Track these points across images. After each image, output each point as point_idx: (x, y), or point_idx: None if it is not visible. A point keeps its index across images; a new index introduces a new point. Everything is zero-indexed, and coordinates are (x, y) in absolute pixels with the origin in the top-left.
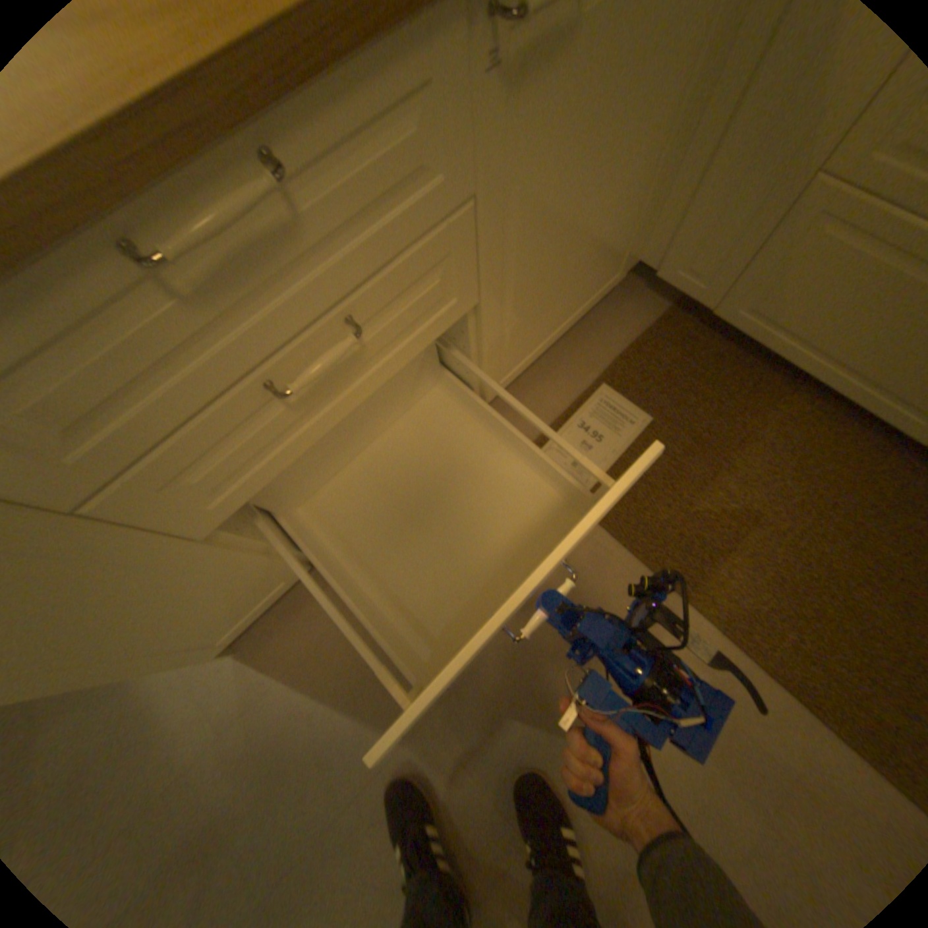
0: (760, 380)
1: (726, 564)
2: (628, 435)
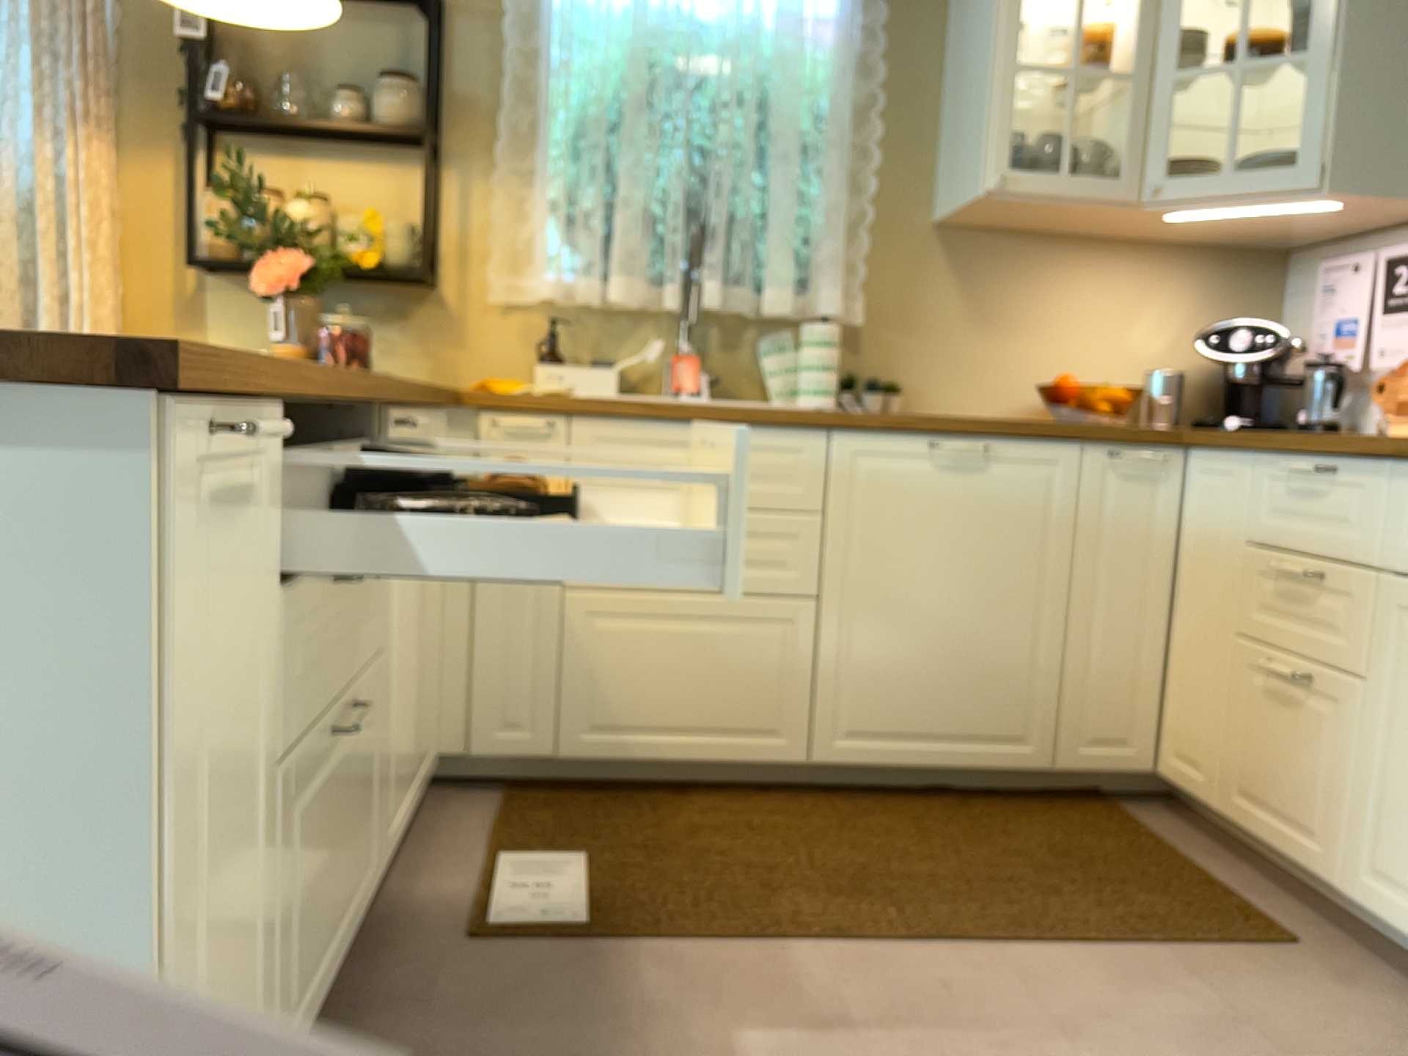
0: (647, 801)
1: (777, 904)
2: (571, 874)
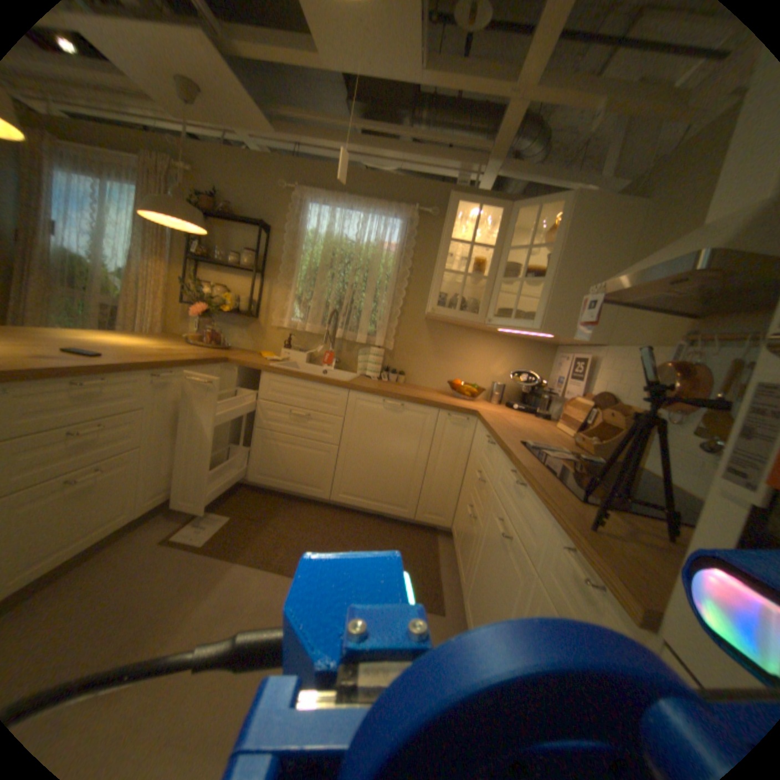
0: (273, 502)
1: (272, 553)
2: (218, 526)
